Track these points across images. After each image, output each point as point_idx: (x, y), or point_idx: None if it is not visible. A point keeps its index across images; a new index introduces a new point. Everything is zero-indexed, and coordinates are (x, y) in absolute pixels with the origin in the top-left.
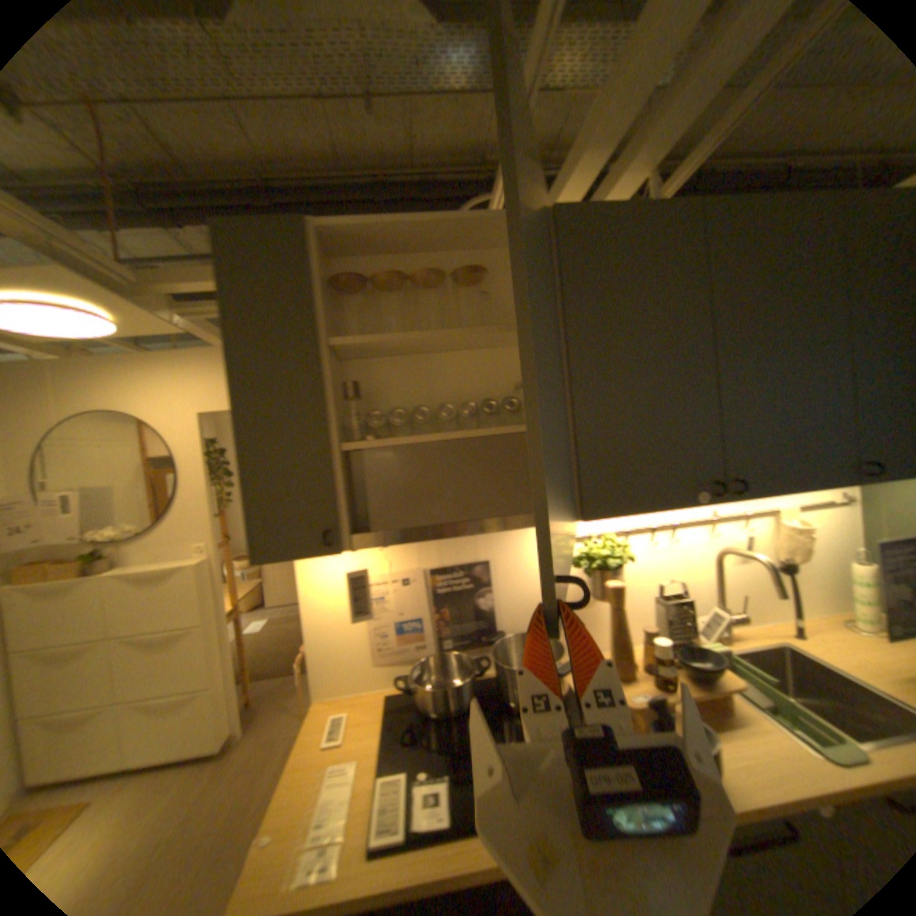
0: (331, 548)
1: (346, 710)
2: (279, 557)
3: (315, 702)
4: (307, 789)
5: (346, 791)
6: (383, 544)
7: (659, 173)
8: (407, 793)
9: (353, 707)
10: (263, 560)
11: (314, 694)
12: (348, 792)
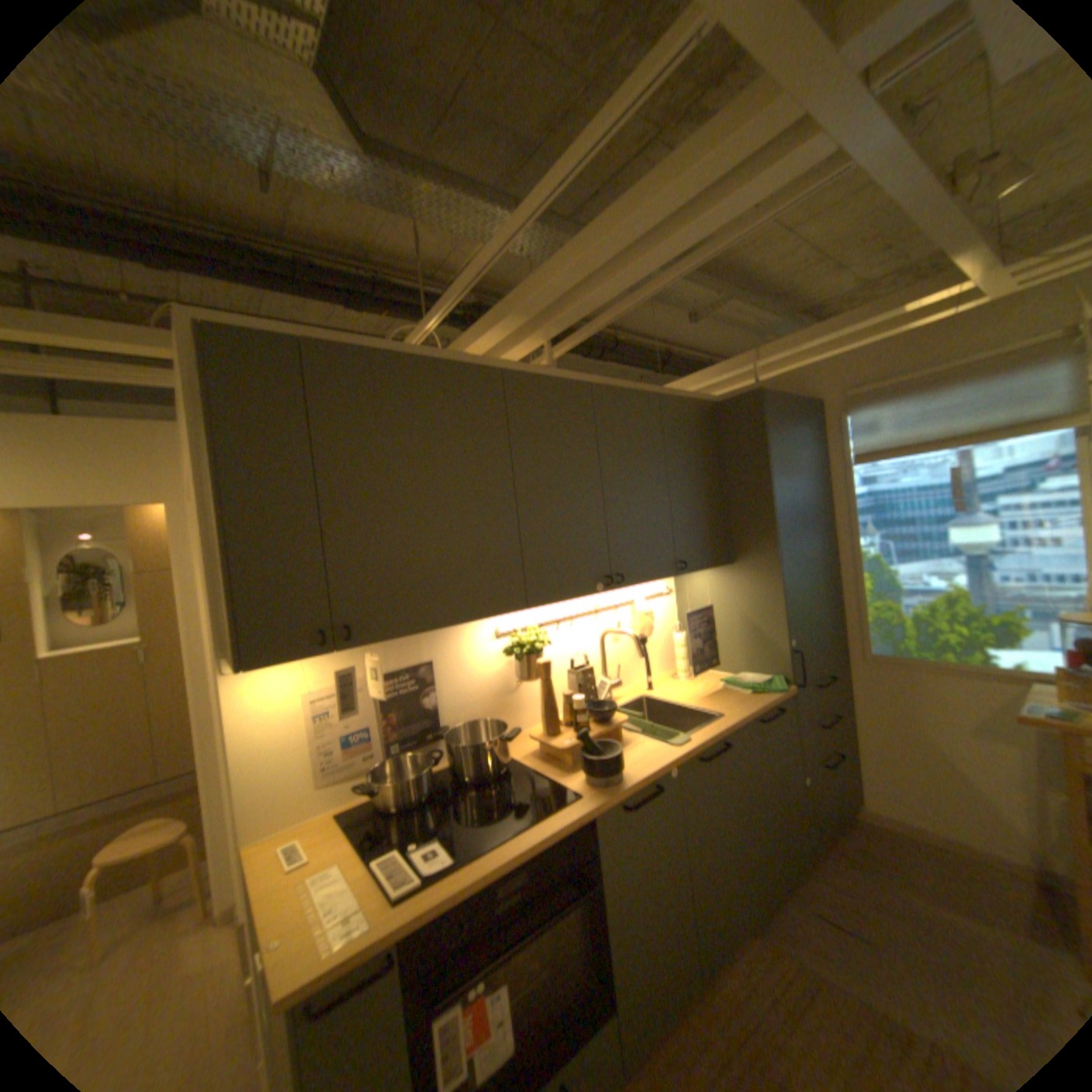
0: (314, 651)
1: (294, 840)
2: (269, 663)
3: (246, 848)
4: (294, 901)
5: (341, 885)
6: (366, 643)
7: (551, 345)
8: (404, 862)
9: (300, 836)
10: (245, 670)
11: (244, 839)
12: (344, 884)
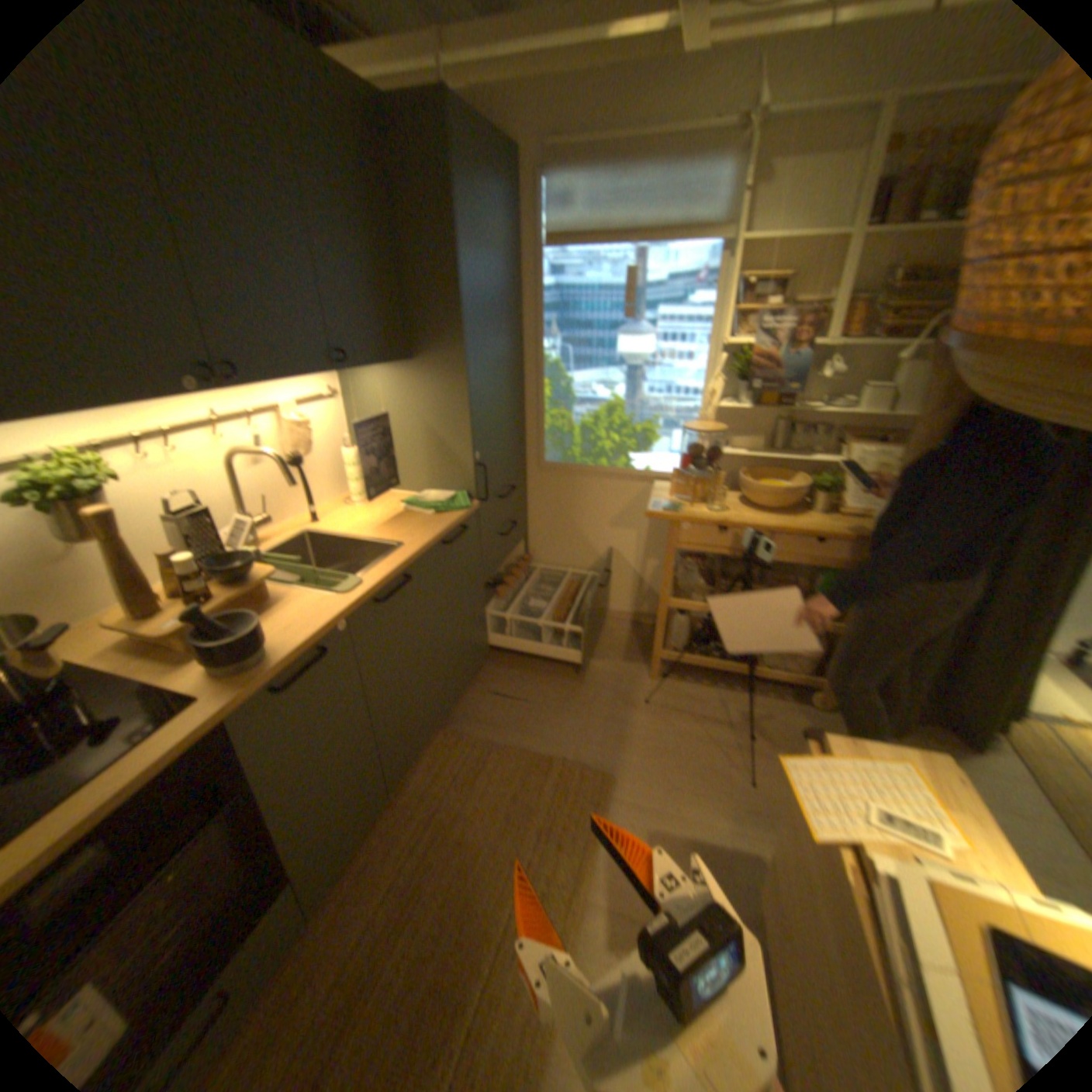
0: None
1: None
2: None
3: None
4: None
5: None
6: None
7: None
8: None
9: None
10: None
11: None
12: None
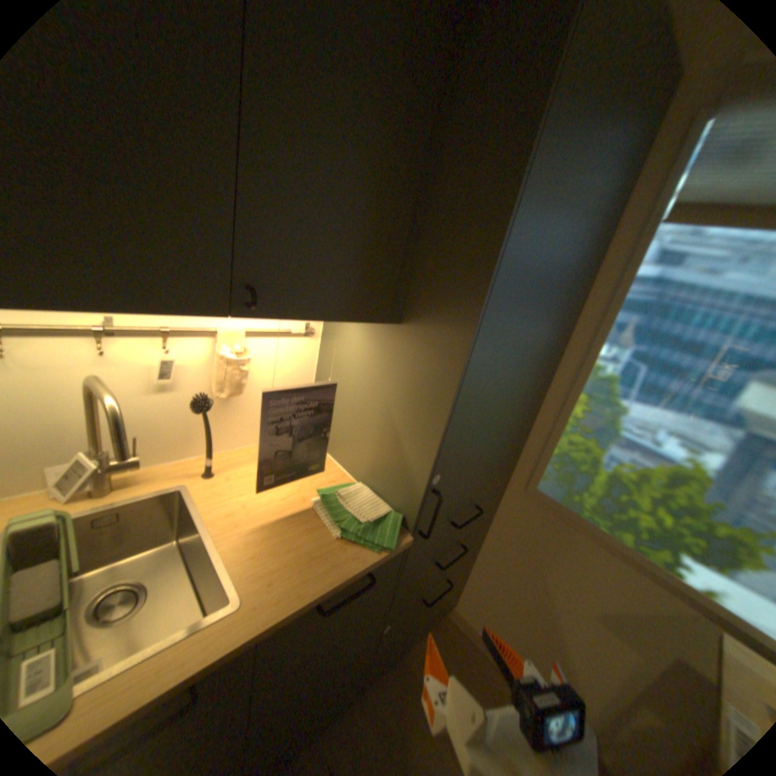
0: None
1: None
2: None
3: None
4: None
5: None
6: None
7: None
8: None
9: None
10: None
11: None
12: None
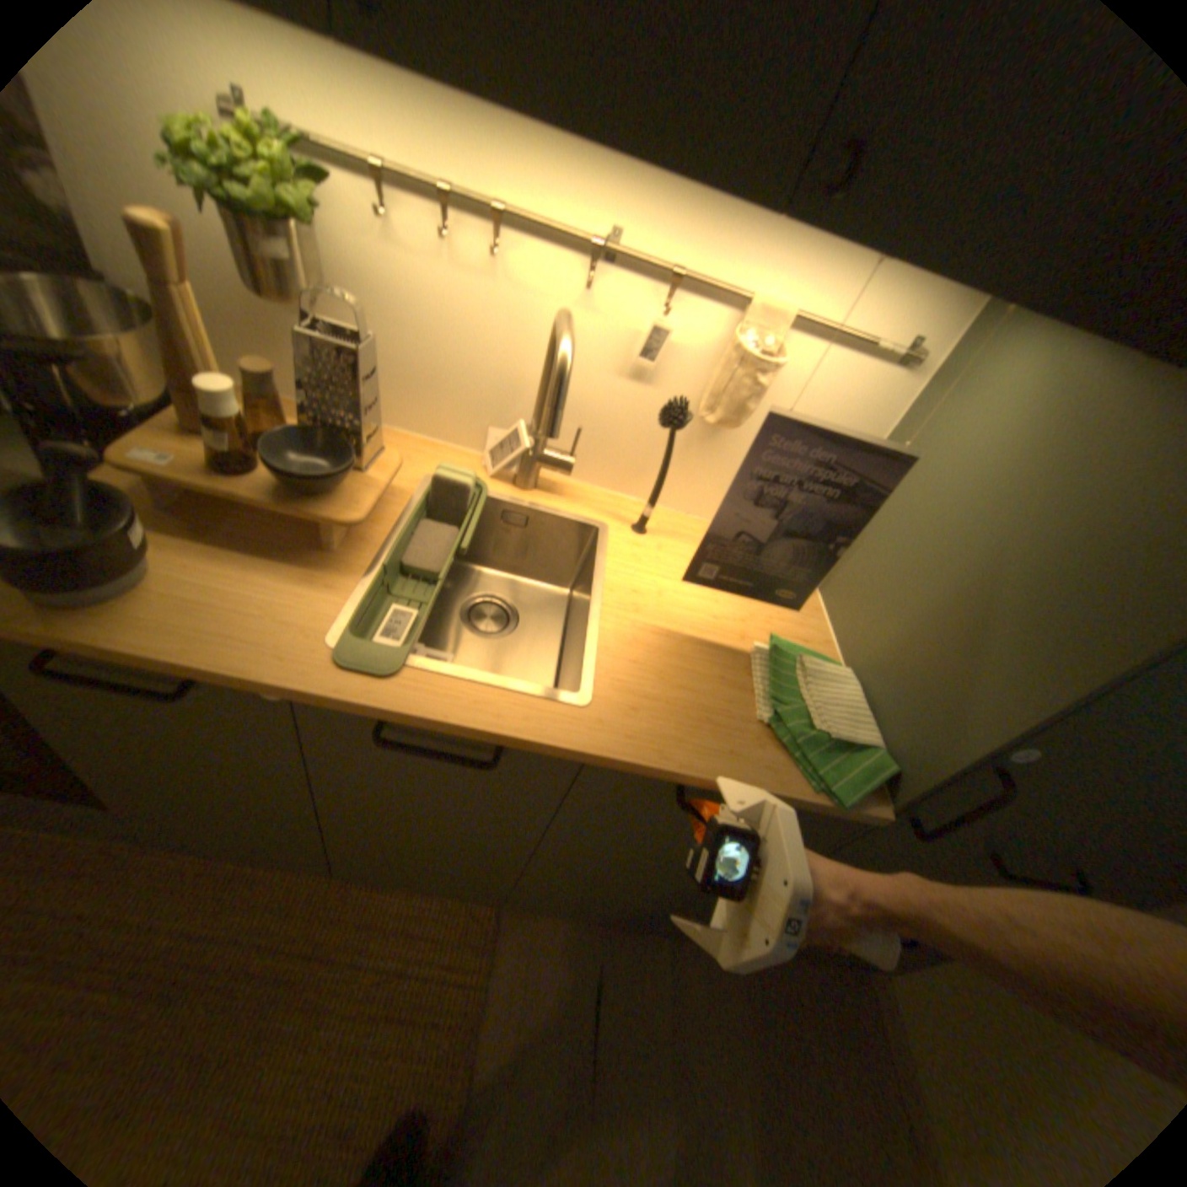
0: None
1: None
2: None
3: None
4: None
5: None
6: None
7: None
8: None
9: None
10: None
11: None
12: None
